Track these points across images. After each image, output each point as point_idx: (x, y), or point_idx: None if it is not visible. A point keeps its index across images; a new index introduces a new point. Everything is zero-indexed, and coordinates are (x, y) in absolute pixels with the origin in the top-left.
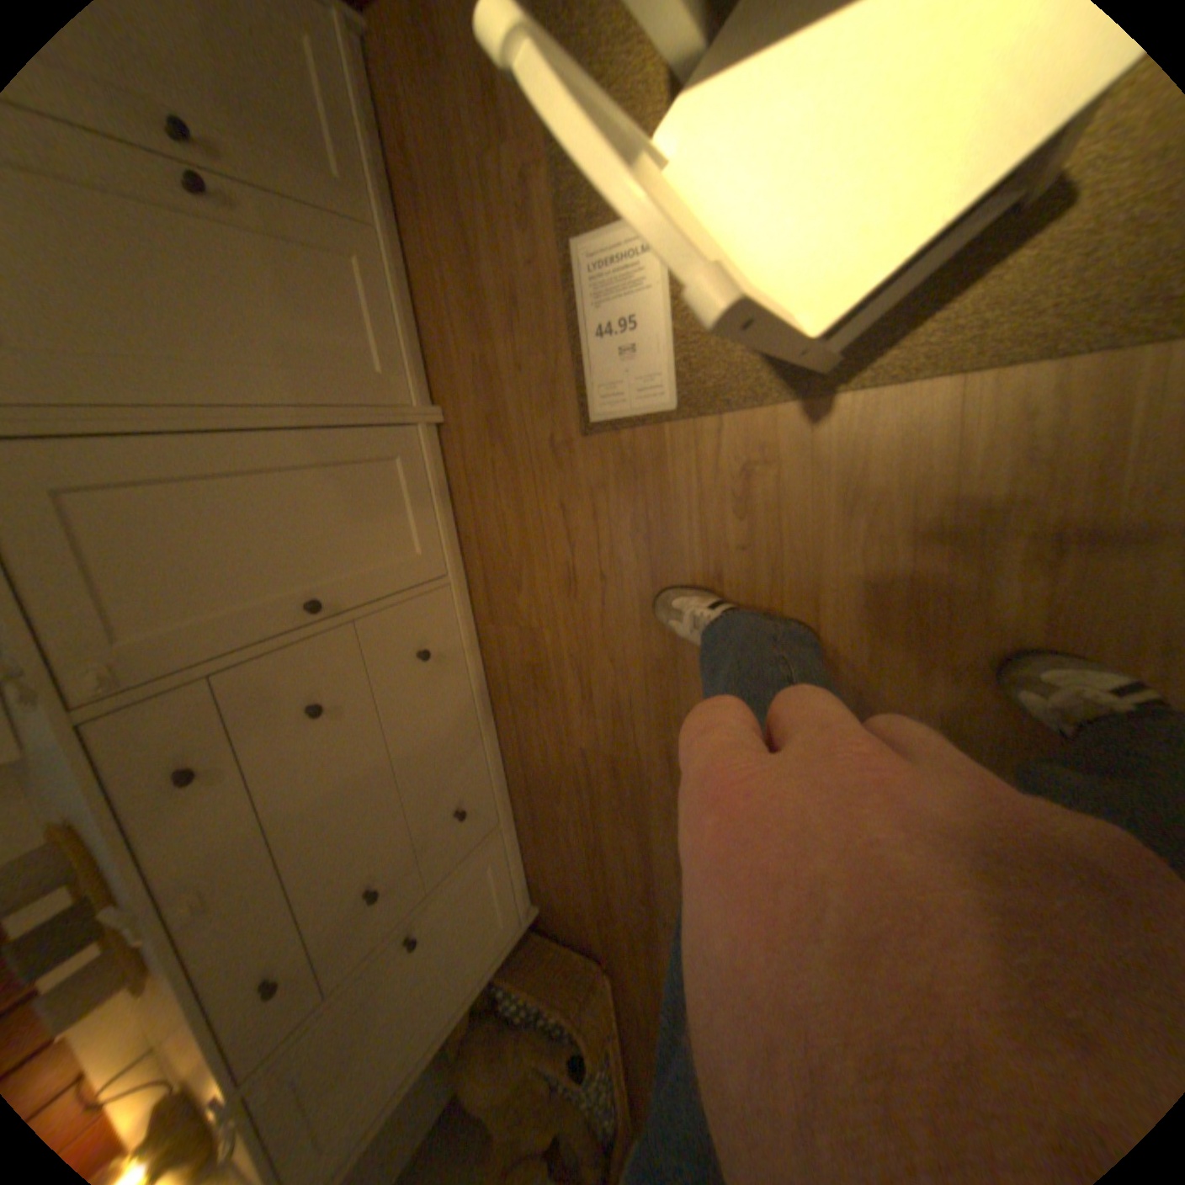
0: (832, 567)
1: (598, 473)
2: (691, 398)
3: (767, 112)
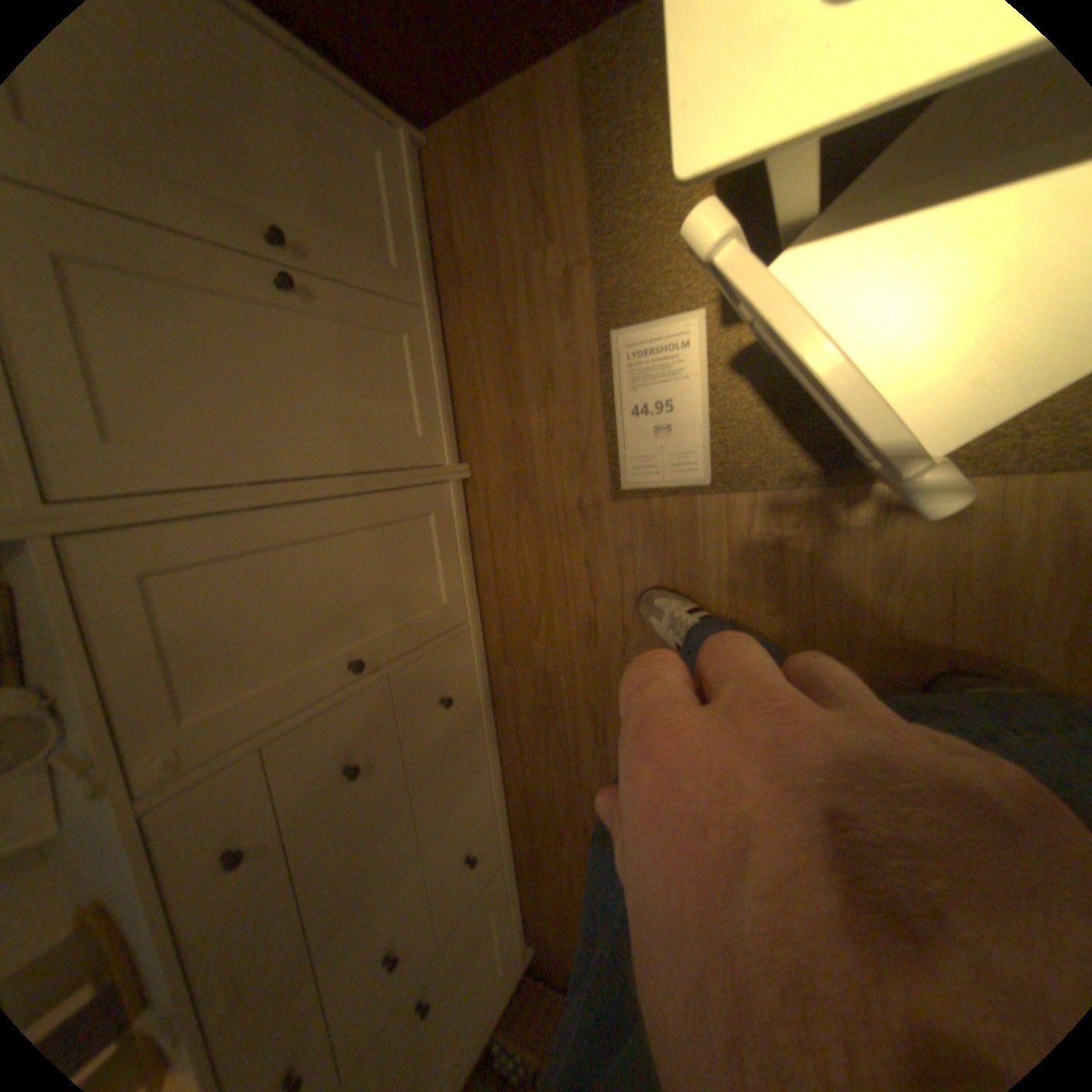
0: (867, 639)
1: (627, 536)
2: (727, 477)
3: (880, 274)
